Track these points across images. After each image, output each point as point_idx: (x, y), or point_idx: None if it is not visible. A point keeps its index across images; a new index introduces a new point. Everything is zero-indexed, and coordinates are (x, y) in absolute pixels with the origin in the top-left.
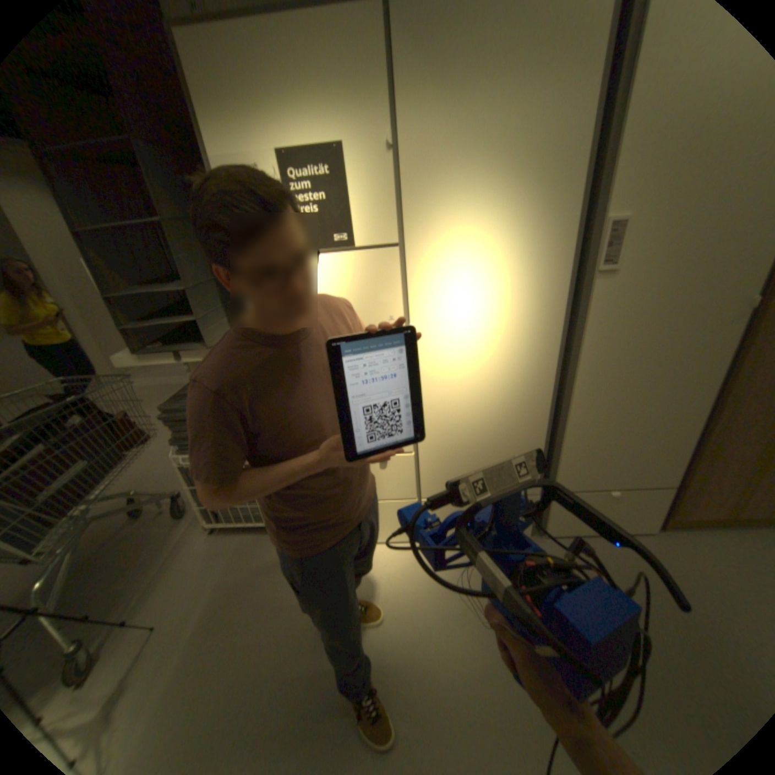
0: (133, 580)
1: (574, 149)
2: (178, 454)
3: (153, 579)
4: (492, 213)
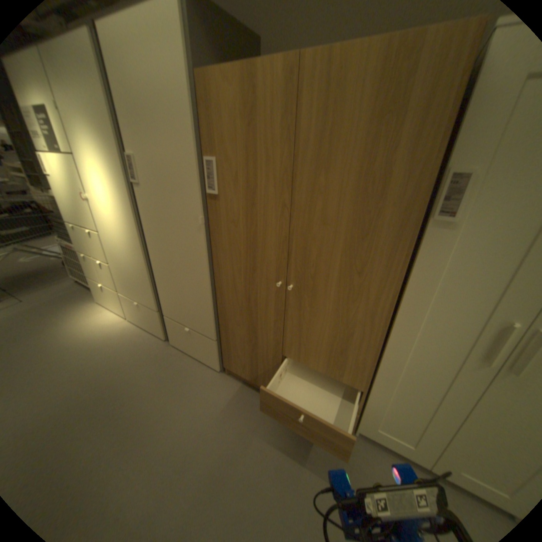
0: (38, 285)
1: (103, 114)
2: (57, 237)
3: (42, 287)
4: (90, 143)
